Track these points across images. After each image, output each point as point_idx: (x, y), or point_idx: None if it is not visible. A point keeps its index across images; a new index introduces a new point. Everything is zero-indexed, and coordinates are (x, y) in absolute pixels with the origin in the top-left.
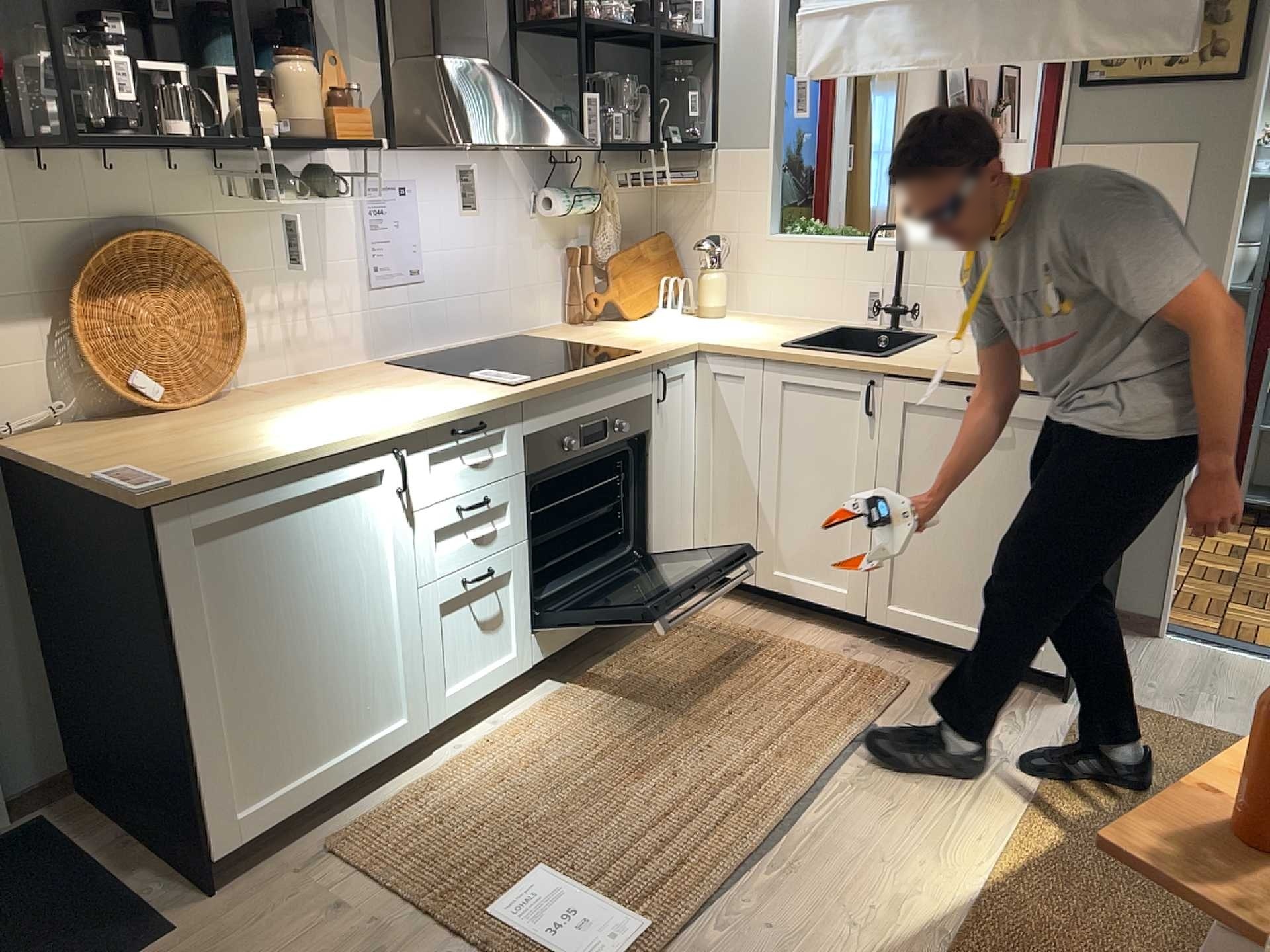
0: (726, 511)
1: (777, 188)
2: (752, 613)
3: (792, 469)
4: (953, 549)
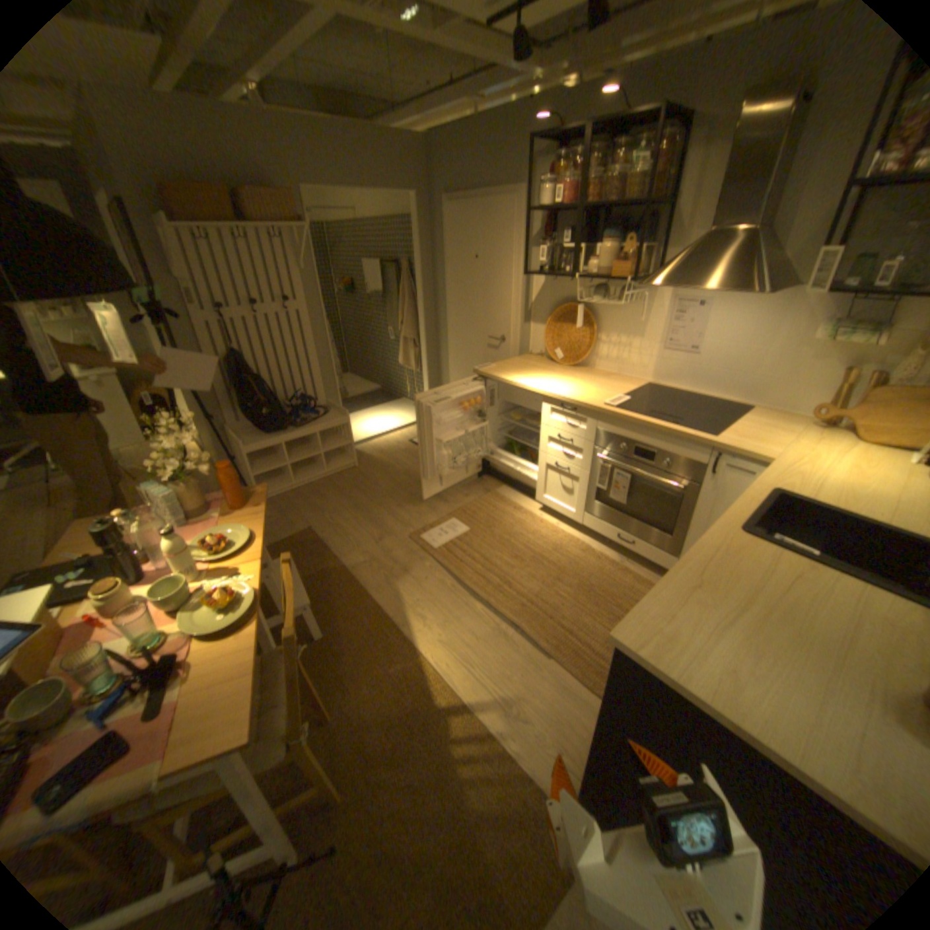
0: None
1: None
2: None
3: None
4: None
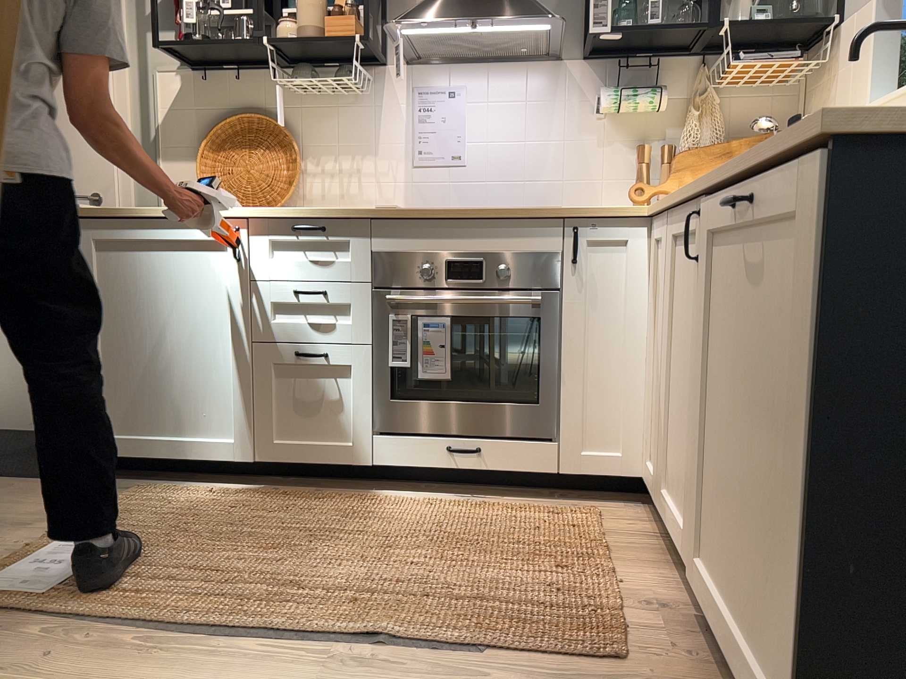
0: (657, 409)
1: (885, 47)
2: (649, 539)
3: (678, 352)
4: (738, 479)
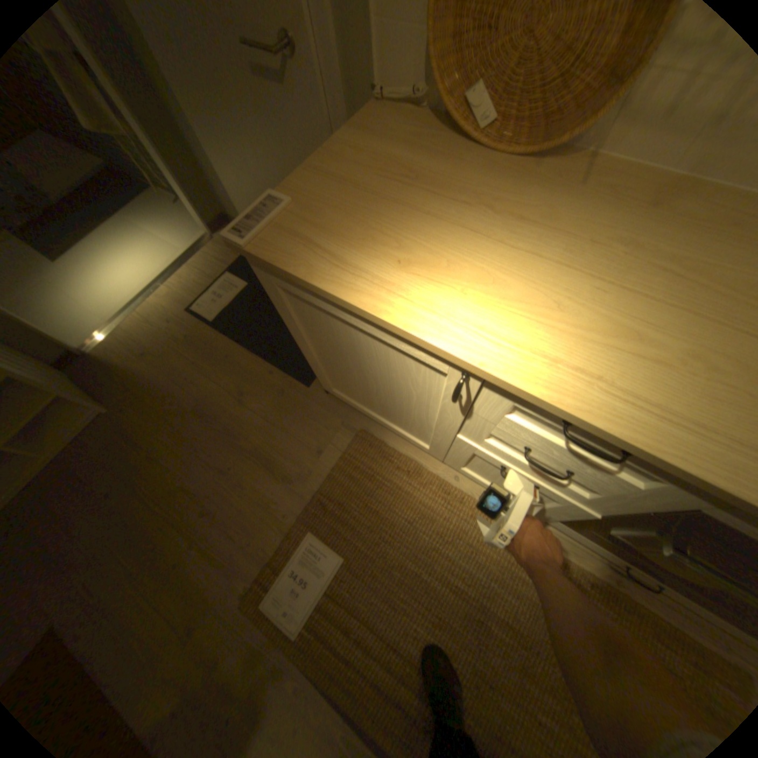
0: None
1: None
2: None
3: None
4: None
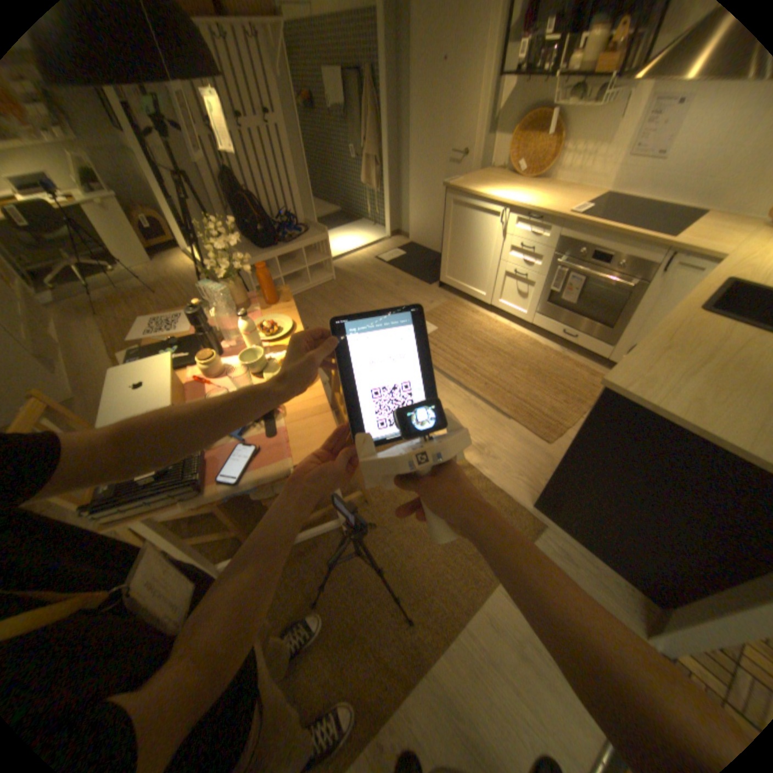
0: None
1: None
2: None
3: None
4: None
